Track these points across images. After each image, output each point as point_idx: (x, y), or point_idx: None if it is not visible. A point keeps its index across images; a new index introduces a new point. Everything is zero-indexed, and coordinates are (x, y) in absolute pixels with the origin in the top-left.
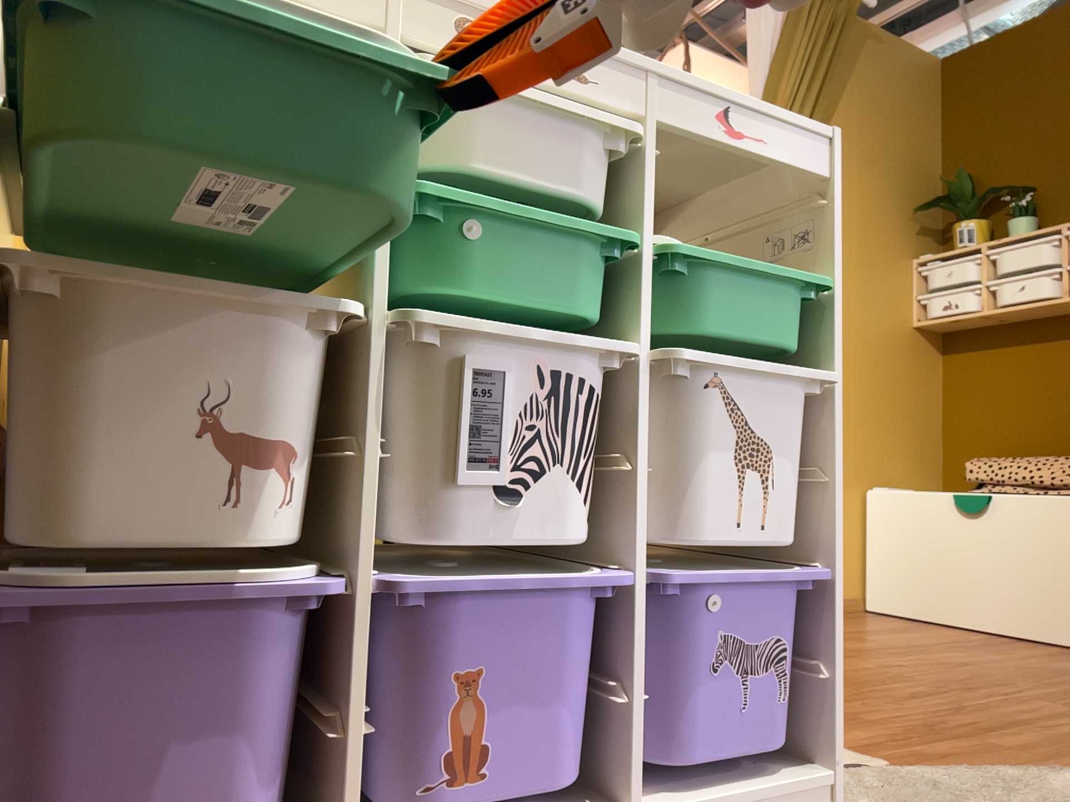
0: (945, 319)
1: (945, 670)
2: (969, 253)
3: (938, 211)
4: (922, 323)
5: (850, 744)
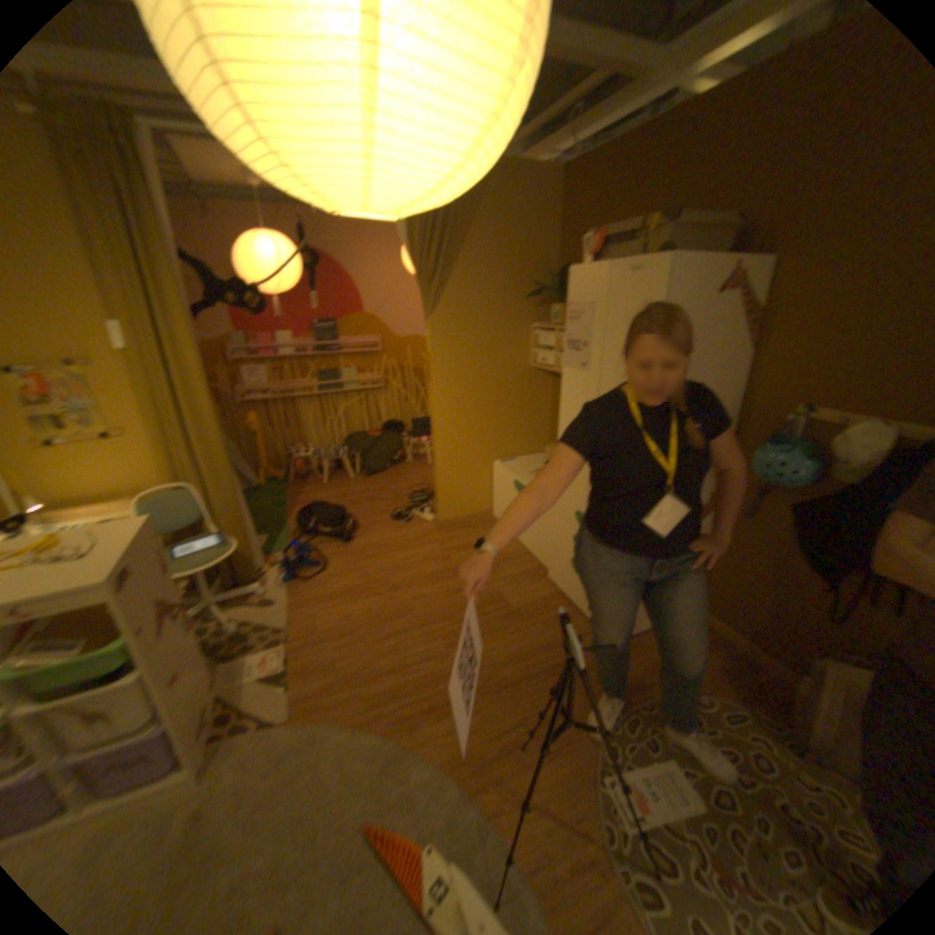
0: (543, 369)
1: (436, 608)
2: (555, 330)
3: (545, 296)
4: (536, 367)
5: (290, 706)
